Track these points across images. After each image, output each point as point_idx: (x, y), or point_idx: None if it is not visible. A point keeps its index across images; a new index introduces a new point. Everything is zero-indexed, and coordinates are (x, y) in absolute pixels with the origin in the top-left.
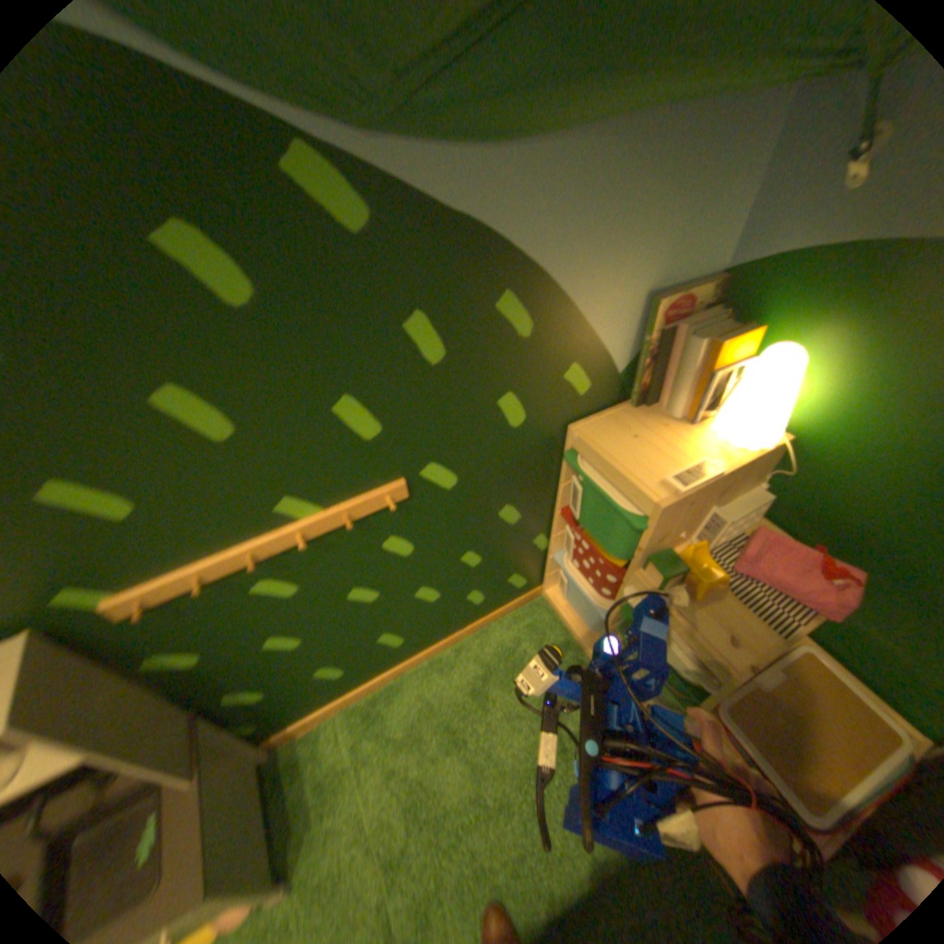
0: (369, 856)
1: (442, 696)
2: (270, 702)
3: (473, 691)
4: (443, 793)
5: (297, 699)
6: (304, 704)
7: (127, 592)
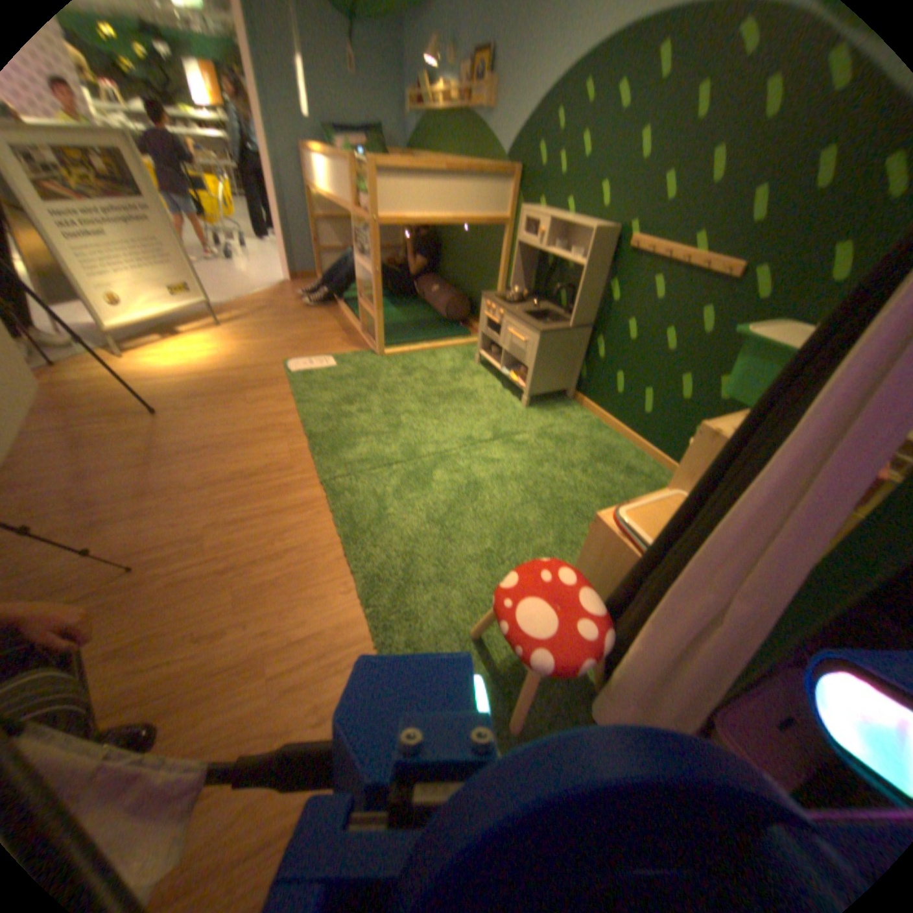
0: (538, 428)
1: (621, 453)
2: (598, 364)
3: (630, 467)
4: (570, 451)
5: (601, 379)
6: (598, 388)
7: (638, 233)
